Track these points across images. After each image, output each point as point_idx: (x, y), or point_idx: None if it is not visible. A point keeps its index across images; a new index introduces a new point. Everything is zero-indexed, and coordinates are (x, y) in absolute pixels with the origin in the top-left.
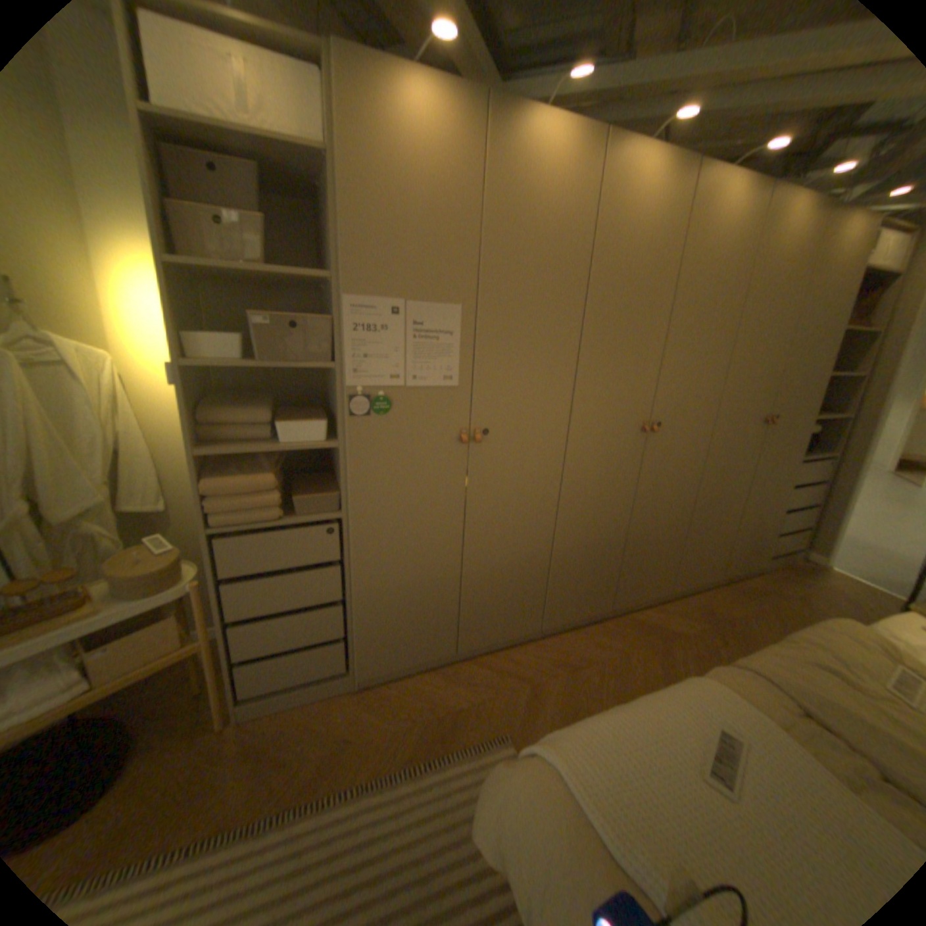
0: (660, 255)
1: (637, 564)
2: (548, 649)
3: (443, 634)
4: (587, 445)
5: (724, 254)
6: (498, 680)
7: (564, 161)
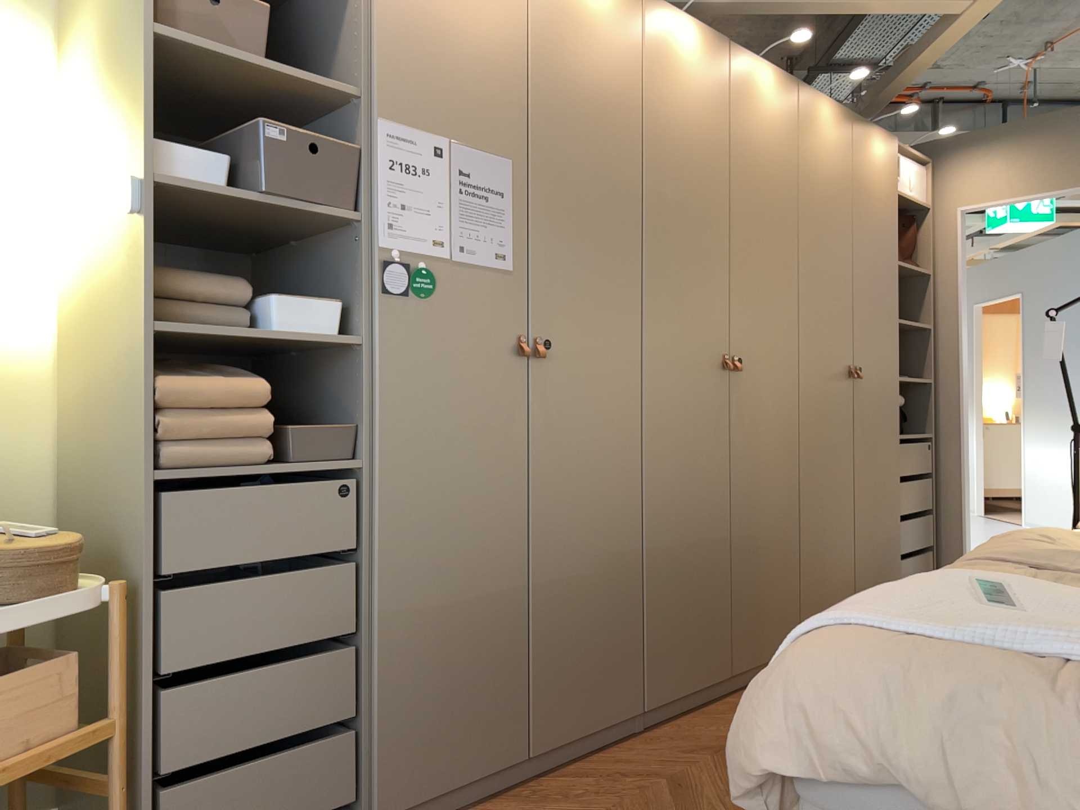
0: (711, 138)
1: (750, 584)
2: (661, 737)
3: (507, 709)
4: (668, 378)
5: (770, 149)
6: (608, 783)
7: (606, 13)
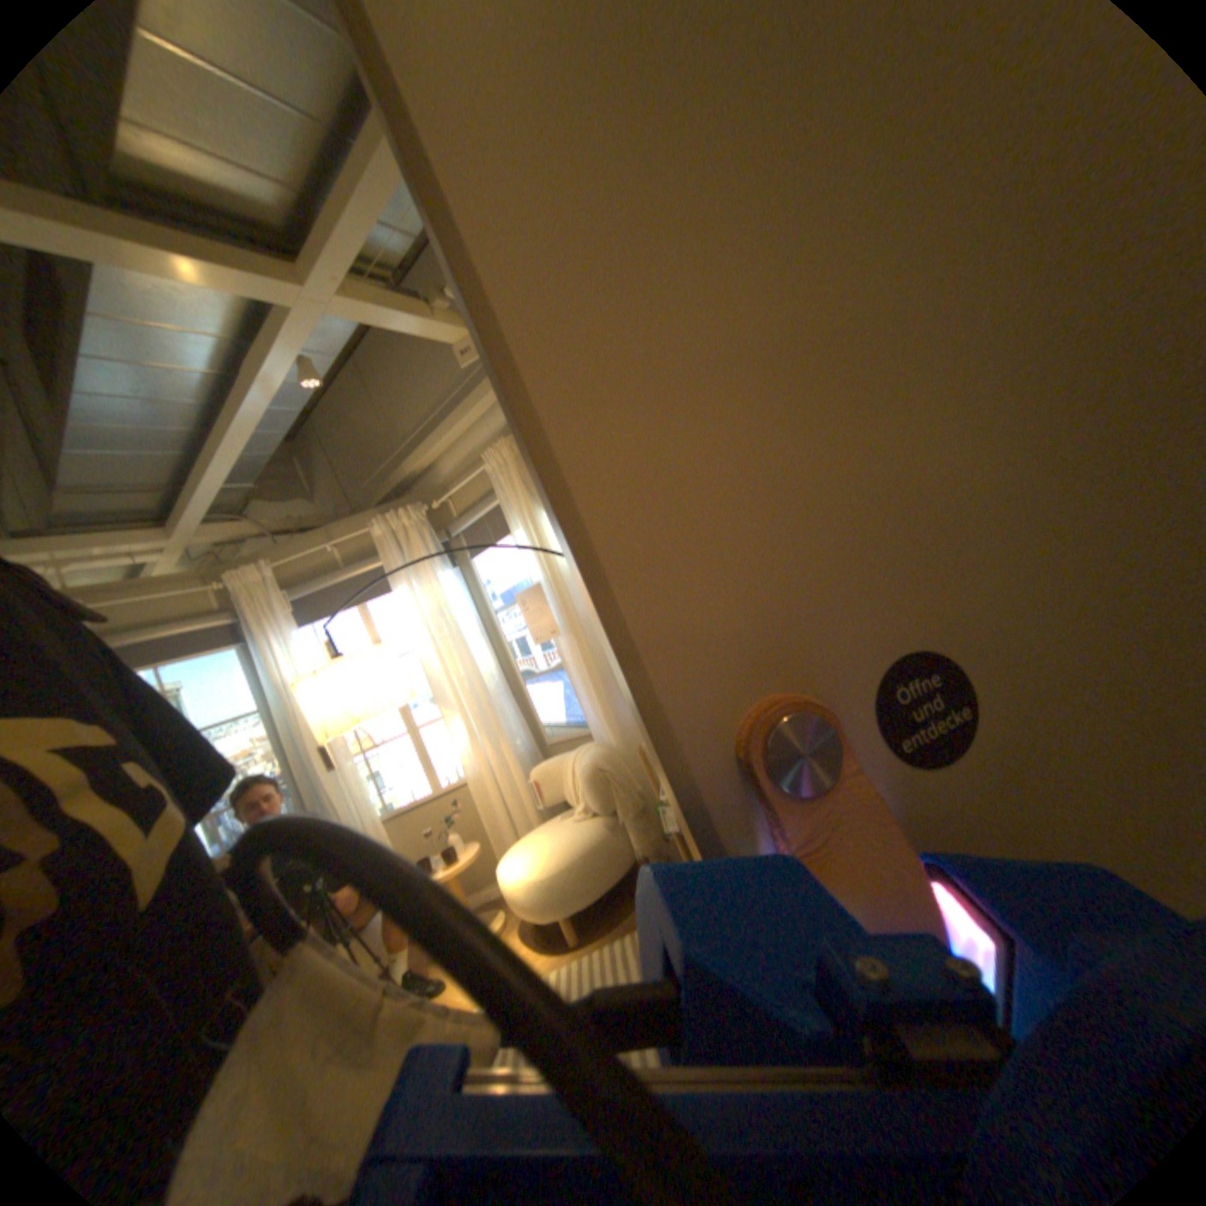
0: None
1: None
2: None
3: None
4: None
5: None
6: None
7: None
